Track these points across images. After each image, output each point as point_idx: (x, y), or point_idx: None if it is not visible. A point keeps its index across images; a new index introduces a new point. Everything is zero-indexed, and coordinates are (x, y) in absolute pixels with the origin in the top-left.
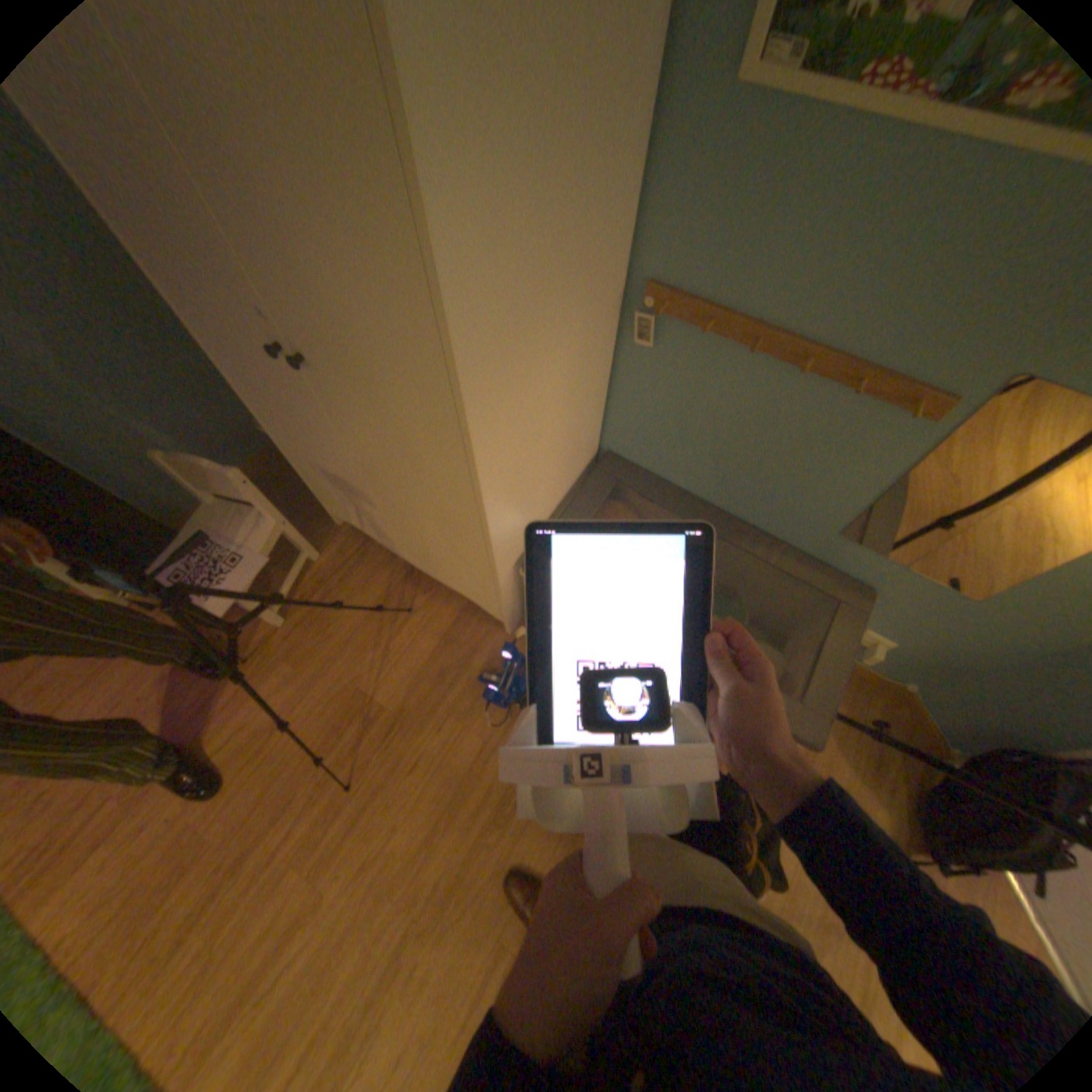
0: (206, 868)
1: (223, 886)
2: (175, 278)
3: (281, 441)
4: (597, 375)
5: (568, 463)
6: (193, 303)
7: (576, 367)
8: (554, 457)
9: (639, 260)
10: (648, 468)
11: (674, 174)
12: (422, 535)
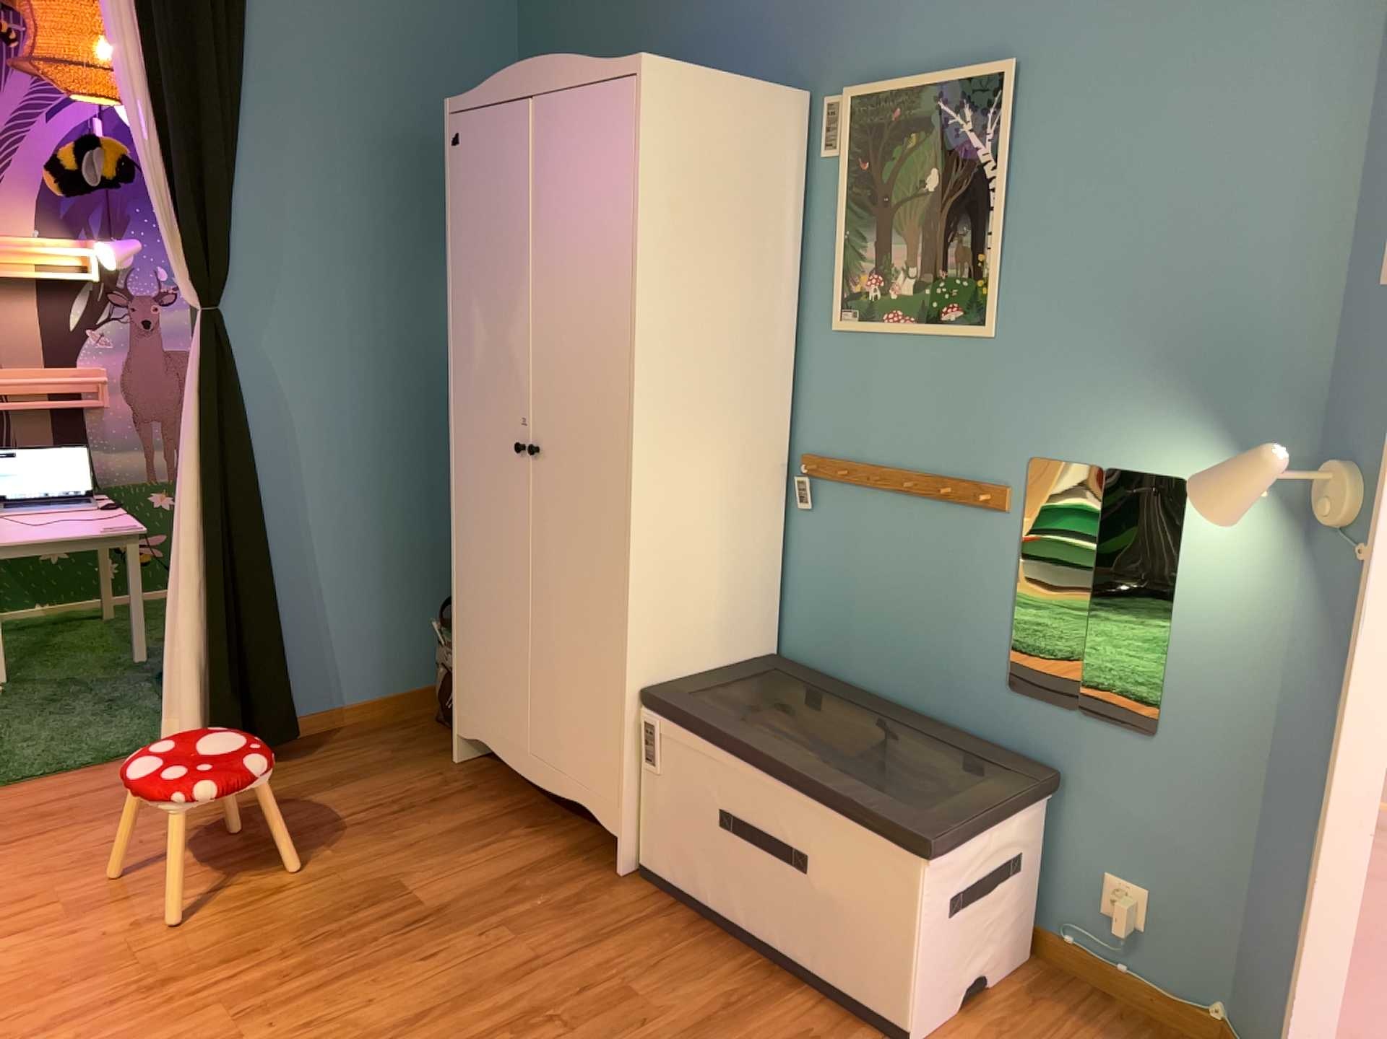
0: (119, 981)
1: (127, 1000)
2: (469, 421)
3: (457, 597)
4: (760, 522)
5: (725, 607)
6: (469, 440)
7: (731, 486)
8: (706, 572)
9: (795, 439)
10: (825, 663)
11: (809, 380)
12: (555, 716)
